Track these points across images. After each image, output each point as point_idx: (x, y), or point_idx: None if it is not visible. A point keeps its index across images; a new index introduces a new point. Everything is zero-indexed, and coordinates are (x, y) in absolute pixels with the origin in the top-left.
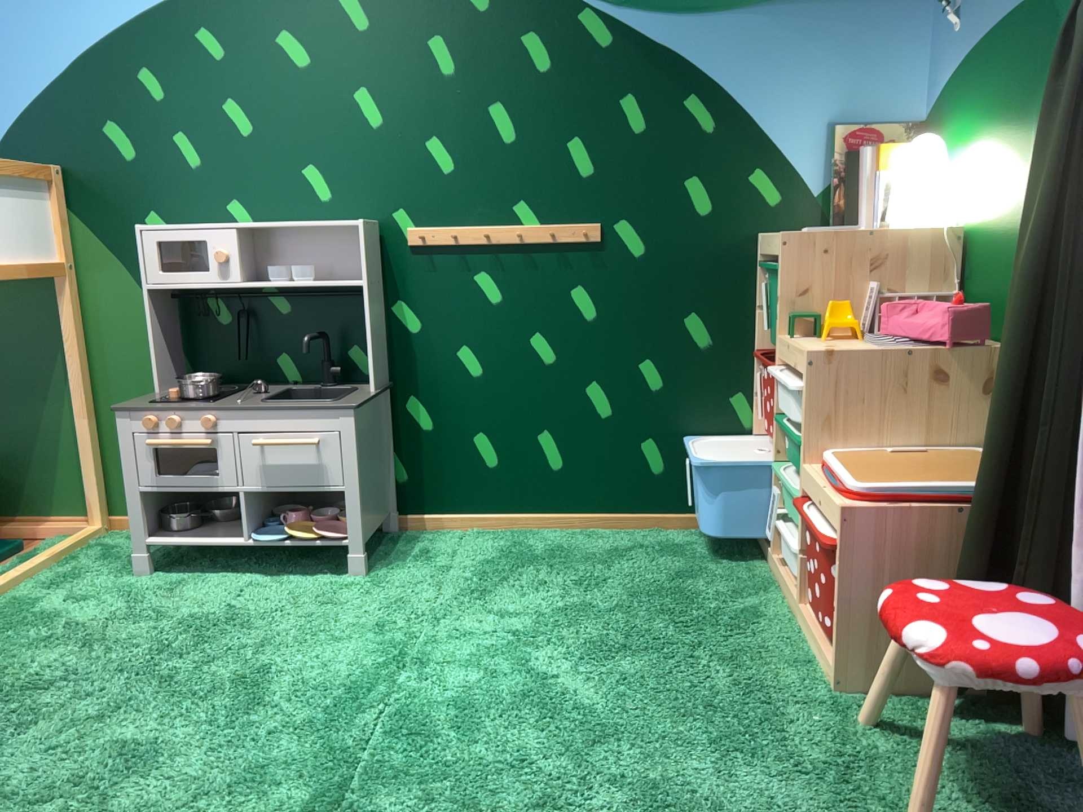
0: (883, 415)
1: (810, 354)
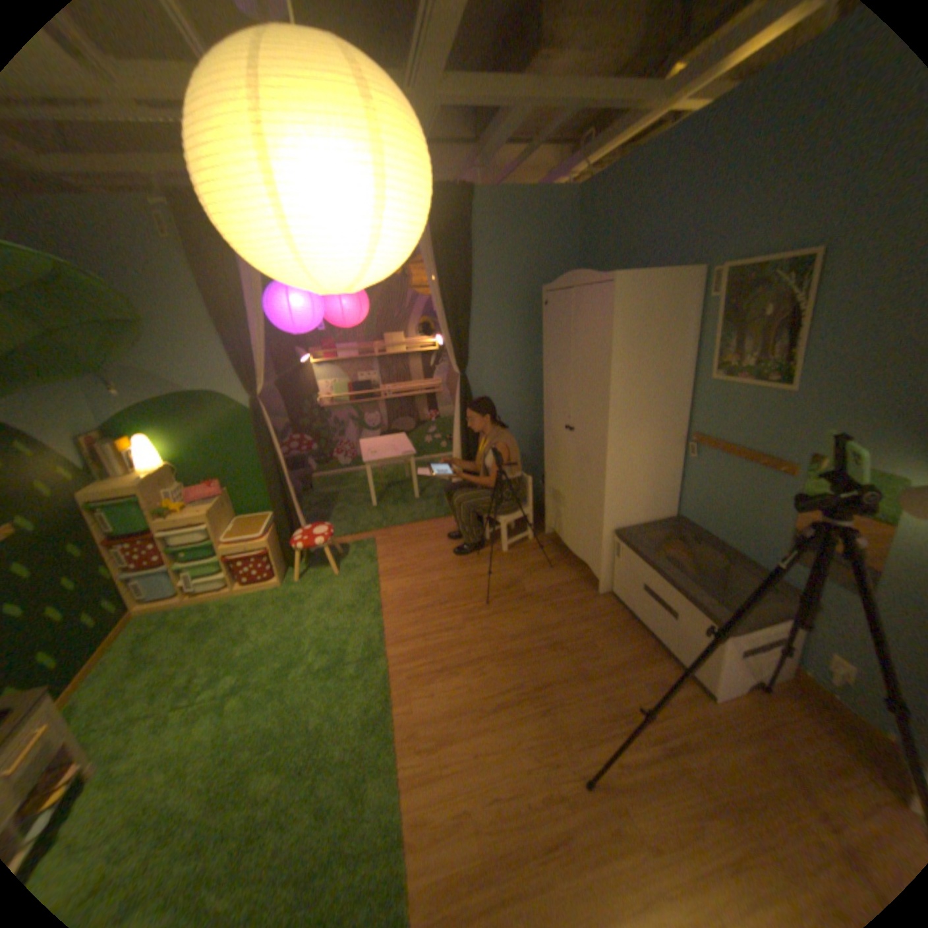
0: (220, 523)
1: (204, 516)
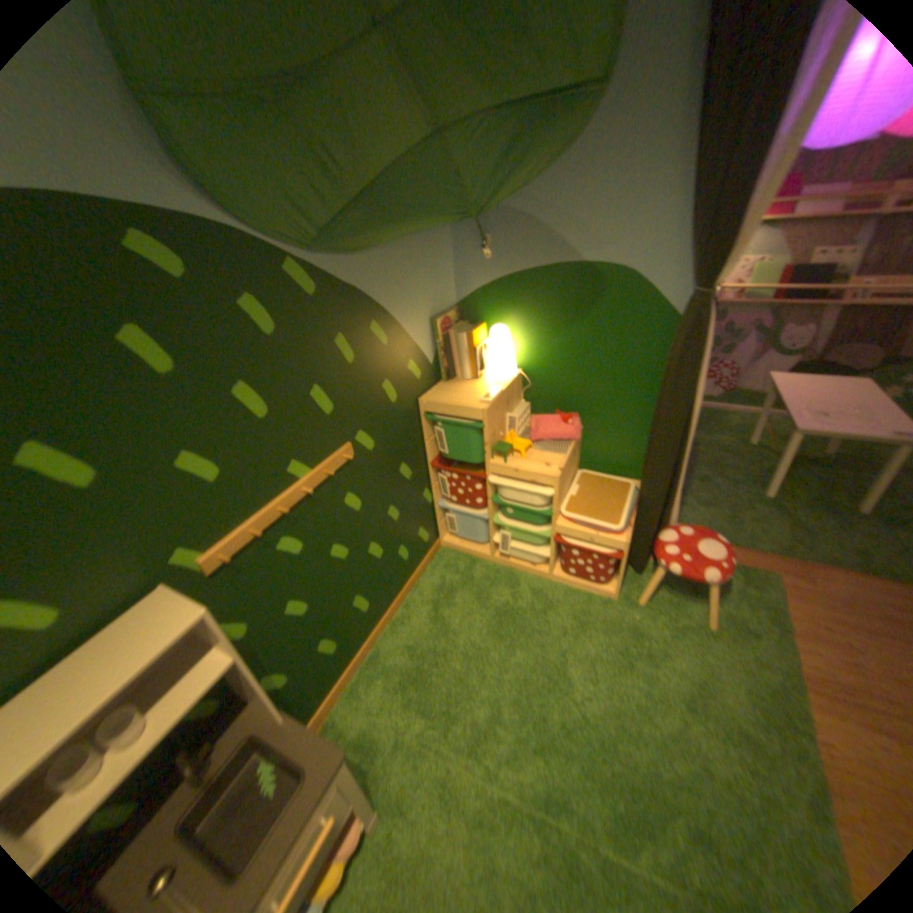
0: (567, 481)
1: (557, 476)
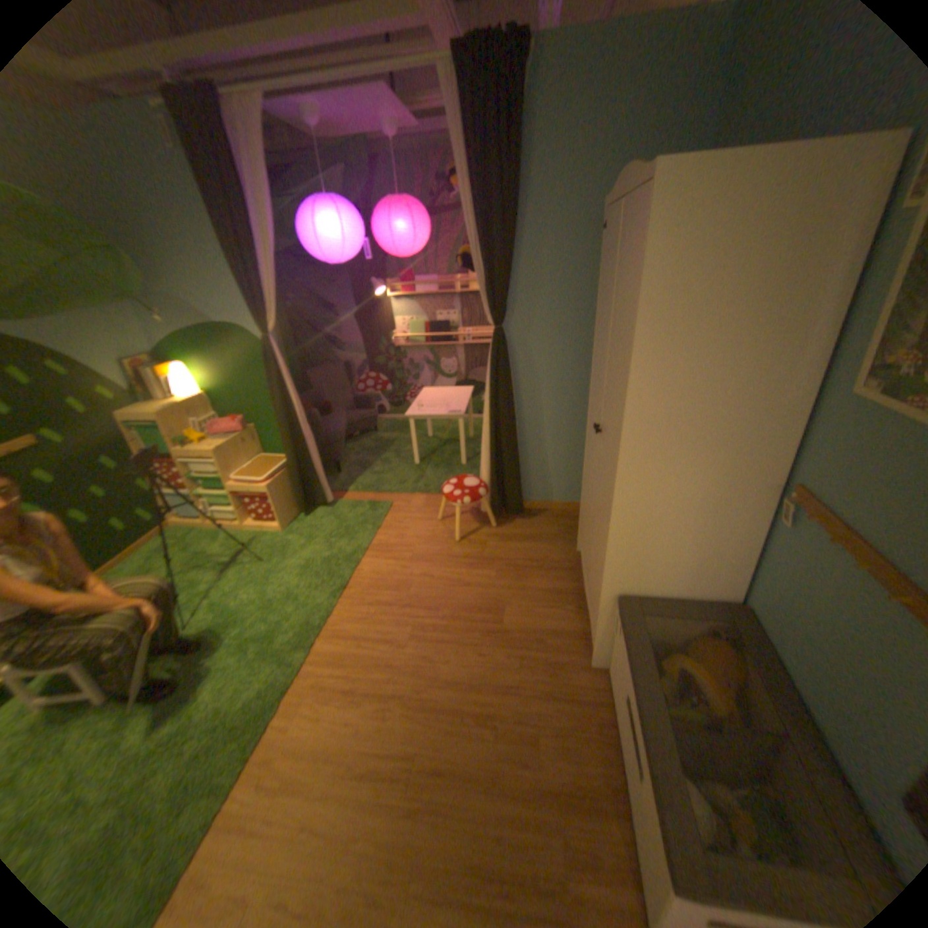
0: (237, 460)
1: (212, 452)
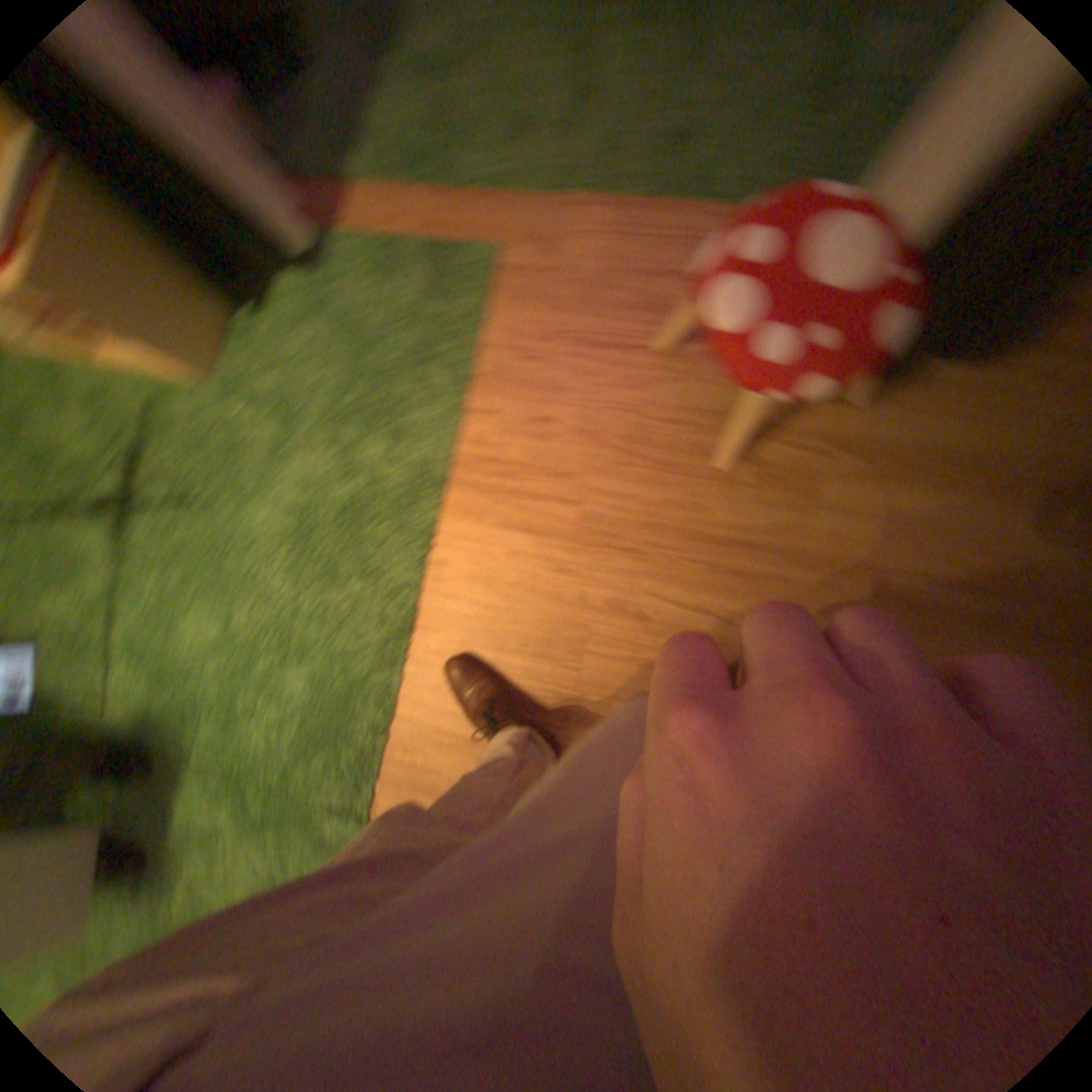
0: None
1: None
